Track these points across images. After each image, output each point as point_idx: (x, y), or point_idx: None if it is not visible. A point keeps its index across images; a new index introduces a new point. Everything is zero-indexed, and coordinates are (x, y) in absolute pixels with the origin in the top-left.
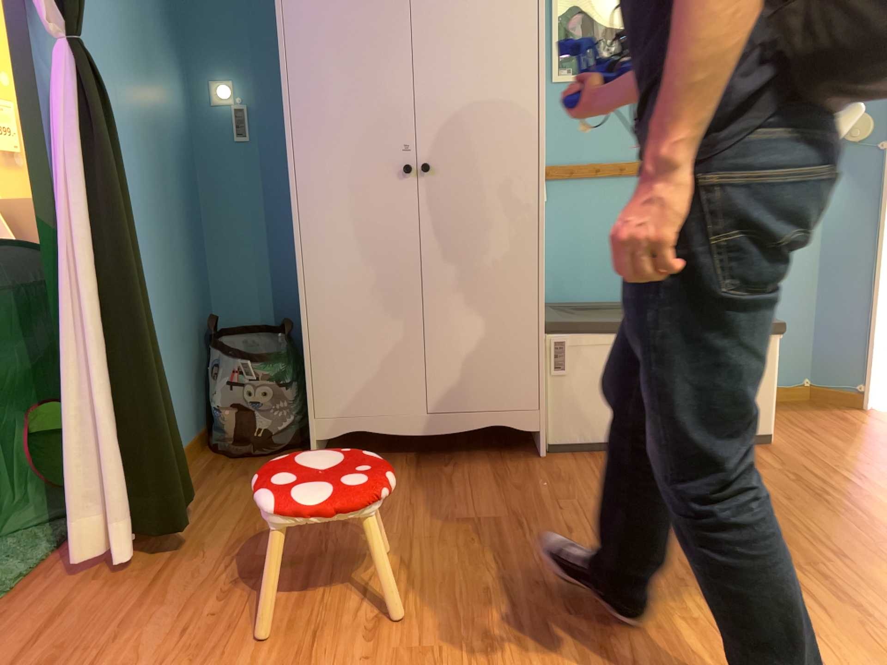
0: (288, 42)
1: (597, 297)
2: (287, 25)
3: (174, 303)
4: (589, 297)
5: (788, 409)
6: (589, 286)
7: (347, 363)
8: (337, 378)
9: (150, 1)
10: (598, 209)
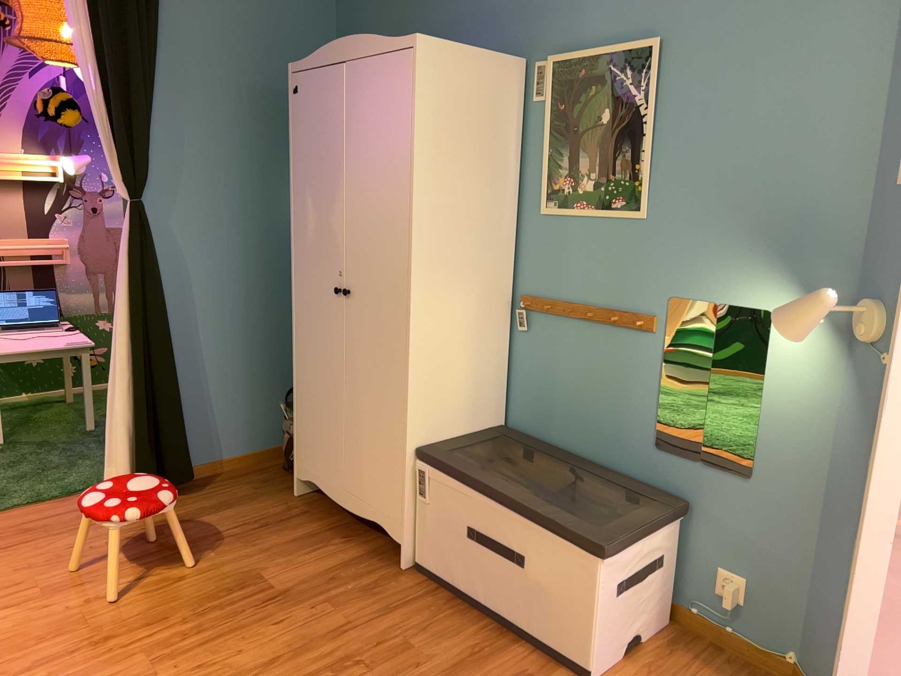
0: (294, 184)
1: (564, 442)
2: (294, 172)
3: (270, 350)
4: (556, 440)
5: (731, 673)
6: (558, 427)
7: (309, 428)
8: (305, 436)
9: (287, 142)
10: (571, 350)
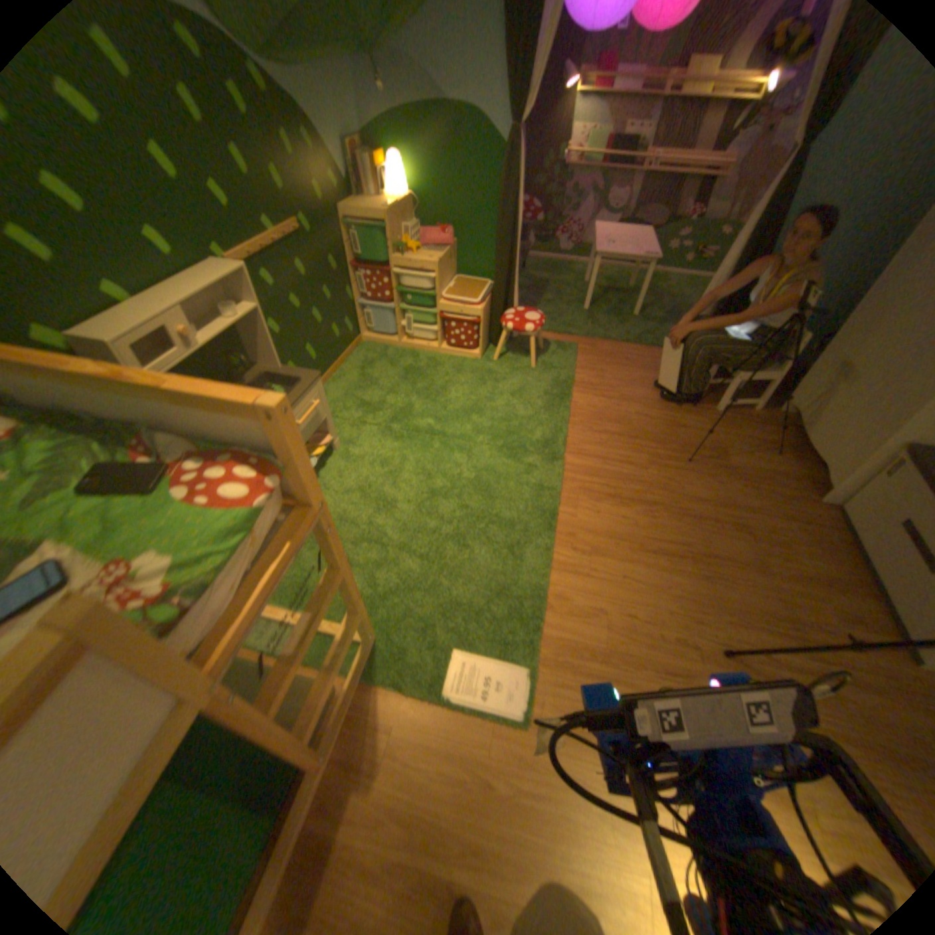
0: None
1: None
2: None
3: (835, 301)
4: None
5: None
6: None
7: (823, 378)
8: (815, 382)
9: None
10: None
